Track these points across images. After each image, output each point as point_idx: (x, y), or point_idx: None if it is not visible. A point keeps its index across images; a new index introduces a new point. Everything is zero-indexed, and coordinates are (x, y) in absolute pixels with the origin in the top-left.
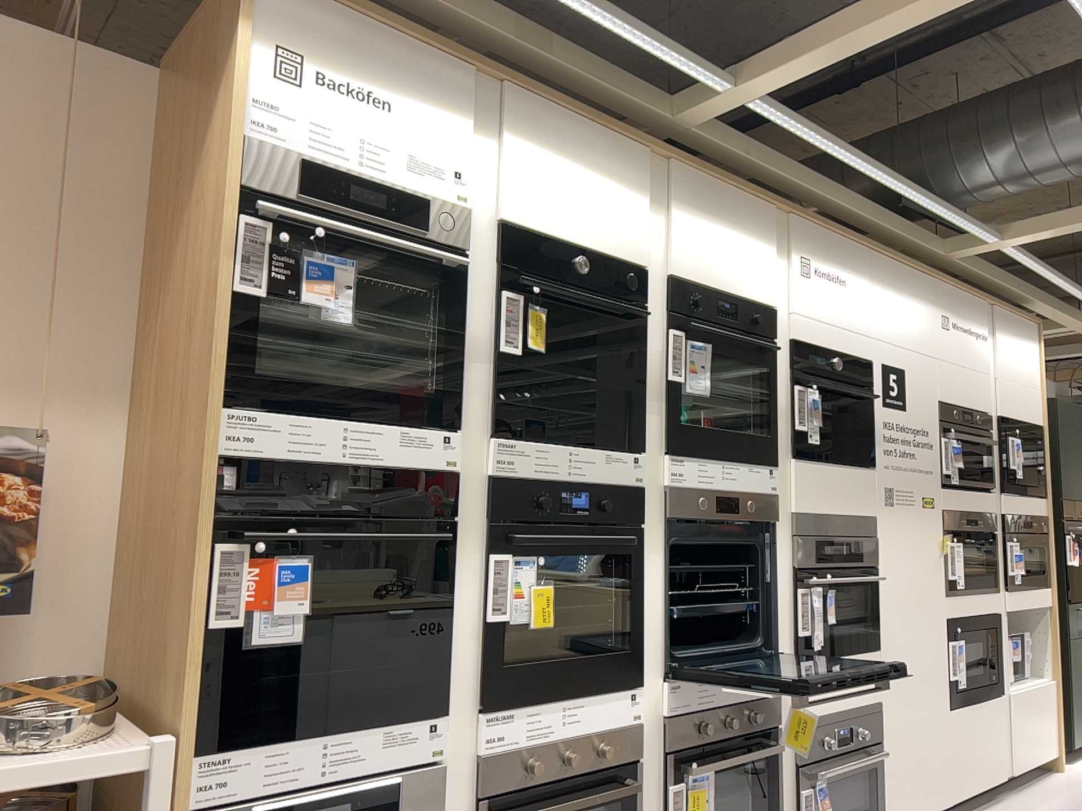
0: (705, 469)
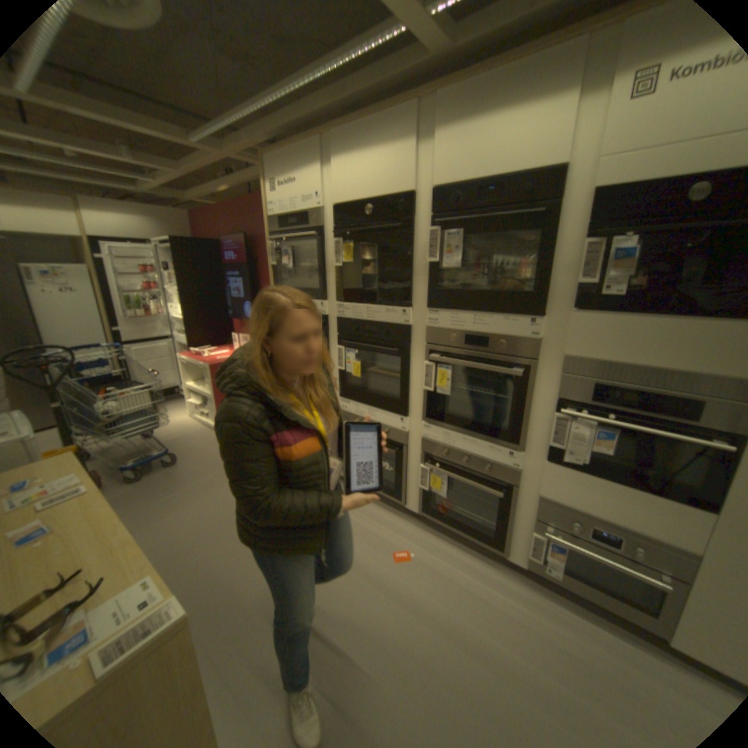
0: (461, 321)
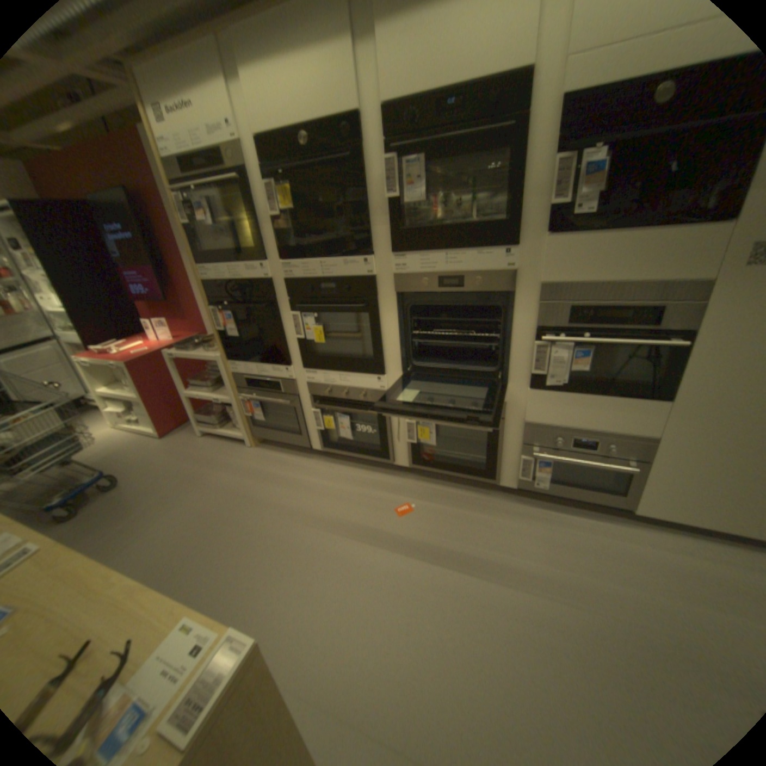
0: (432, 261)
